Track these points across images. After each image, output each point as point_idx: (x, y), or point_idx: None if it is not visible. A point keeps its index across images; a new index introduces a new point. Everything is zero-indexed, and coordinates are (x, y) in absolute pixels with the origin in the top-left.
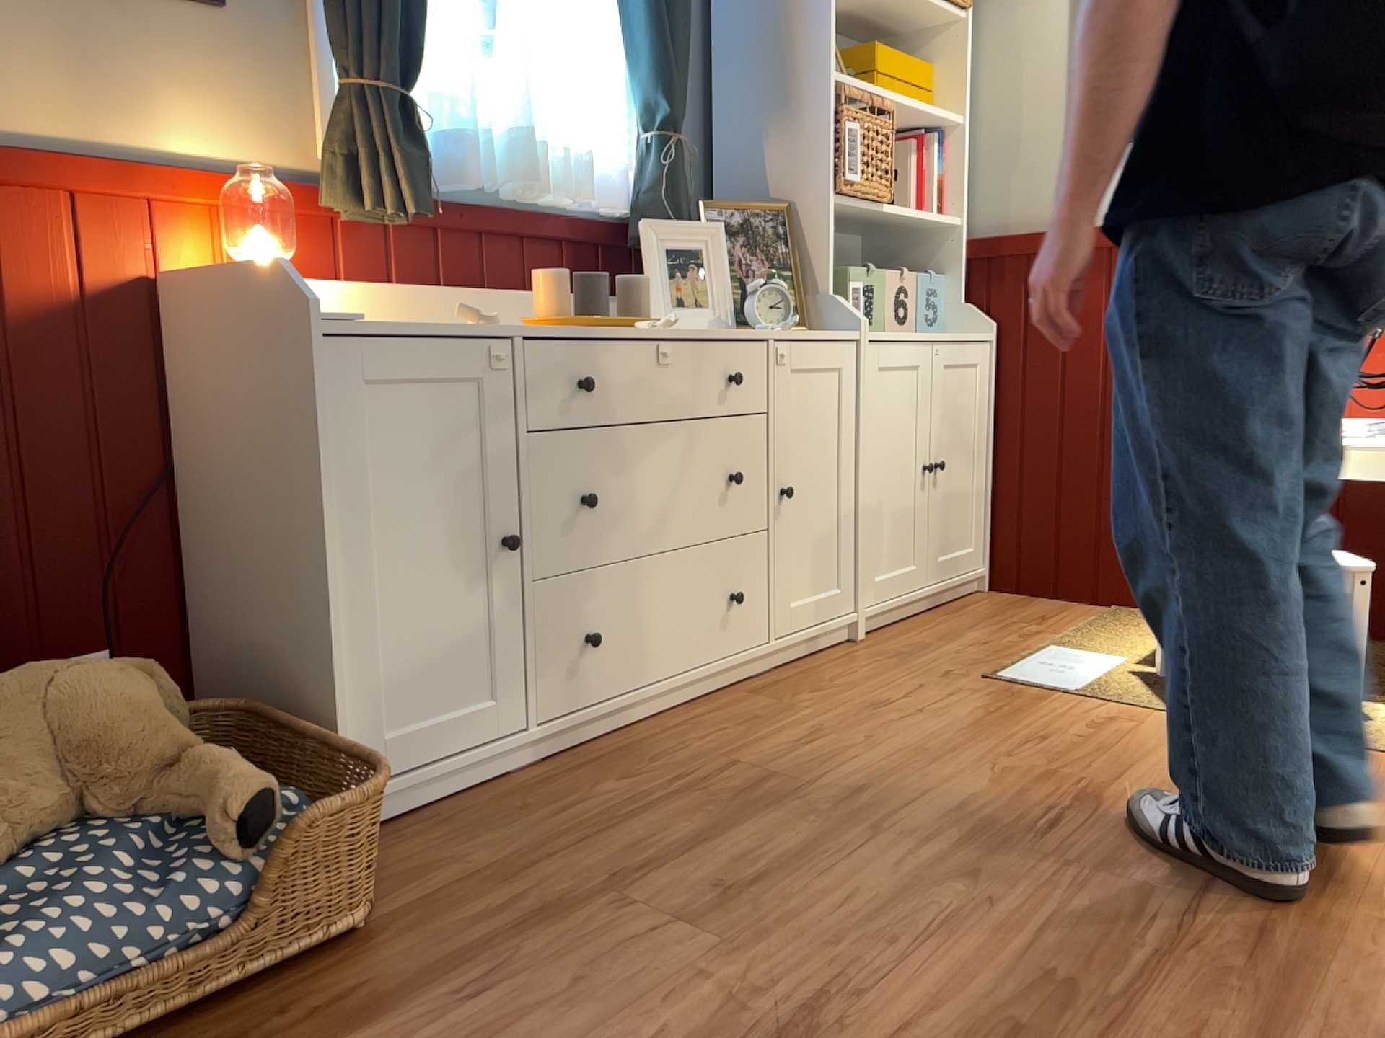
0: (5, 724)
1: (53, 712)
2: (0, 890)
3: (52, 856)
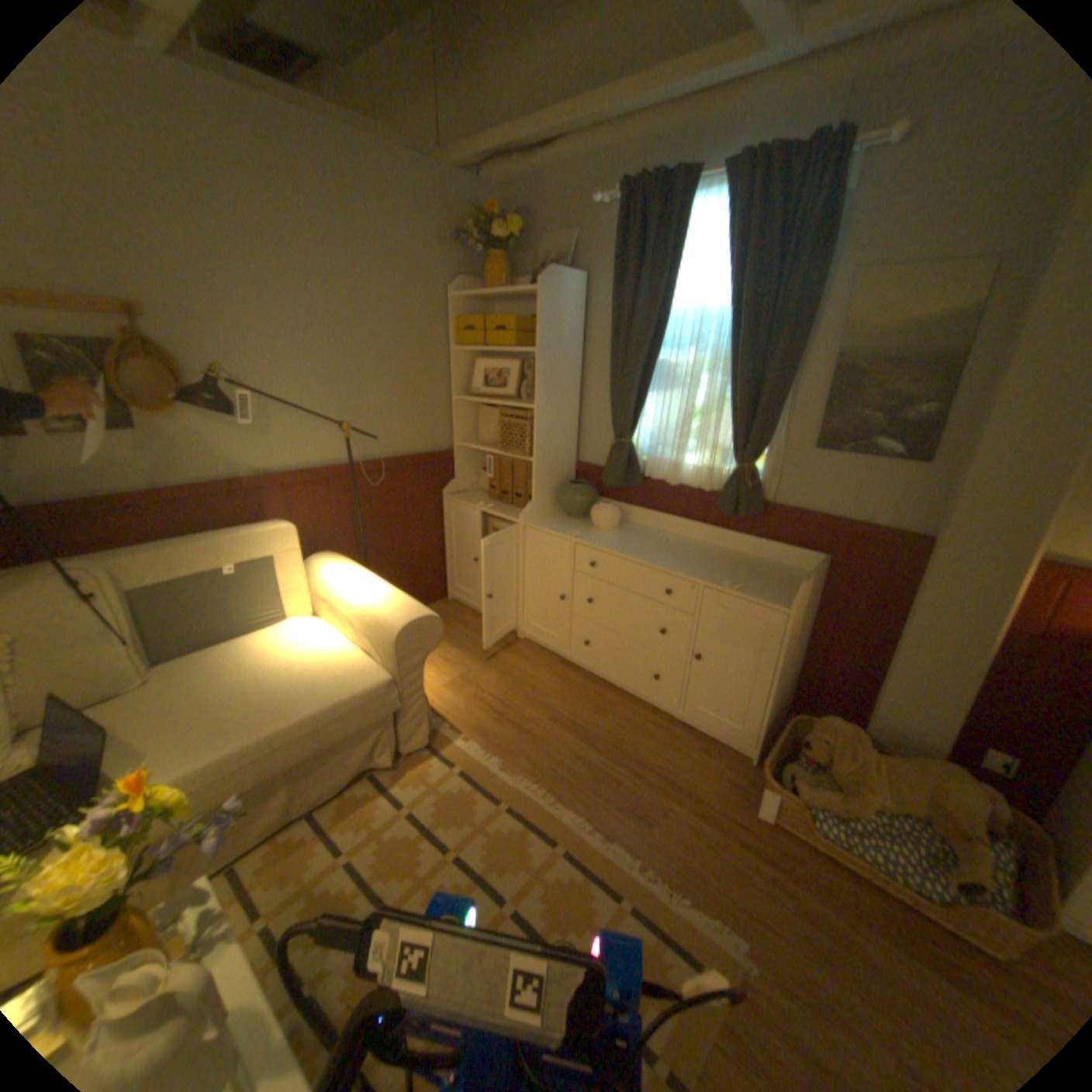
0: (922, 782)
1: (940, 790)
2: (887, 823)
3: (908, 828)
